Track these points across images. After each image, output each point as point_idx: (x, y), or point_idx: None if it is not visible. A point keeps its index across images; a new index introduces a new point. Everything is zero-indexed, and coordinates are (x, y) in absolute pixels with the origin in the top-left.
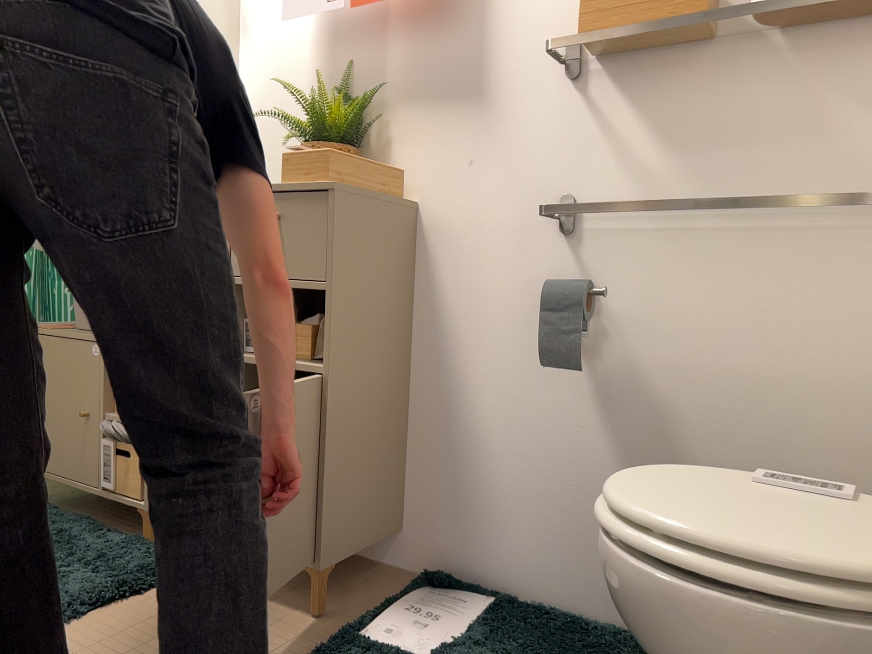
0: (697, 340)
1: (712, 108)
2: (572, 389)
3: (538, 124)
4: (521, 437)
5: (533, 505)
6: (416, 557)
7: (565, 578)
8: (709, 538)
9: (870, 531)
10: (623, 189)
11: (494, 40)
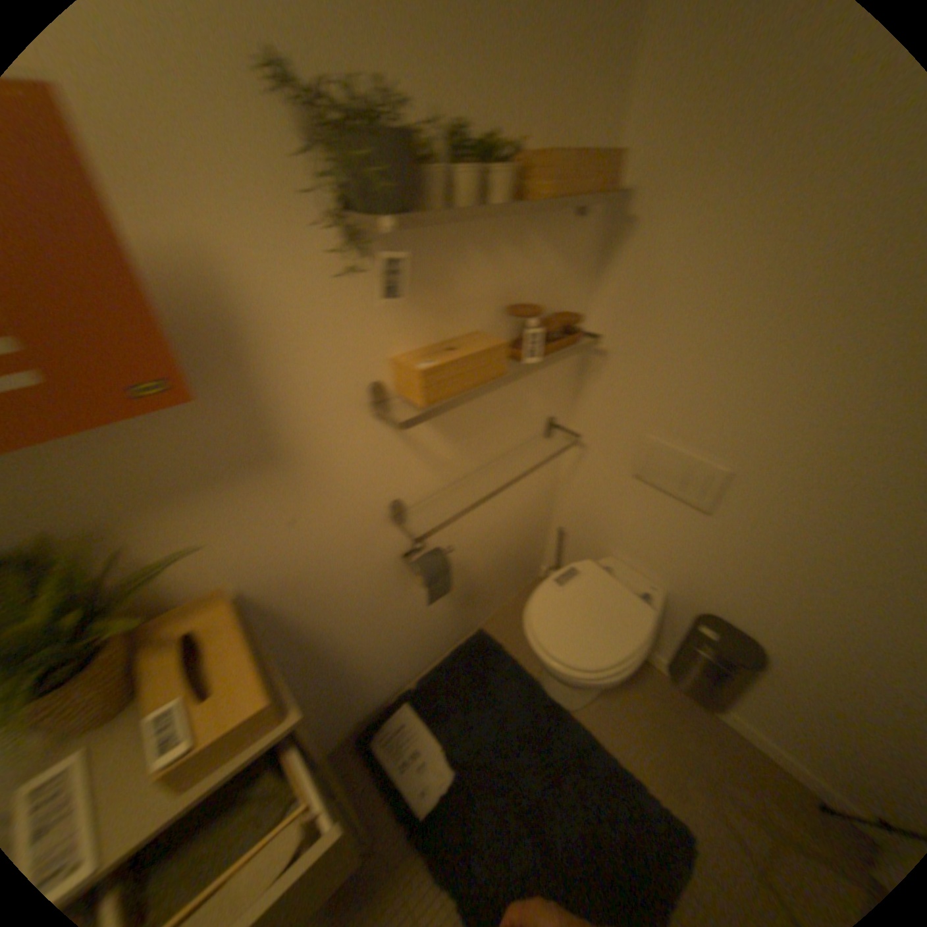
0: (474, 527)
1: (477, 408)
2: (418, 593)
3: (359, 461)
4: (391, 635)
5: (405, 652)
6: (336, 740)
7: (425, 658)
8: (622, 655)
9: (616, 594)
10: (432, 477)
11: (280, 395)
